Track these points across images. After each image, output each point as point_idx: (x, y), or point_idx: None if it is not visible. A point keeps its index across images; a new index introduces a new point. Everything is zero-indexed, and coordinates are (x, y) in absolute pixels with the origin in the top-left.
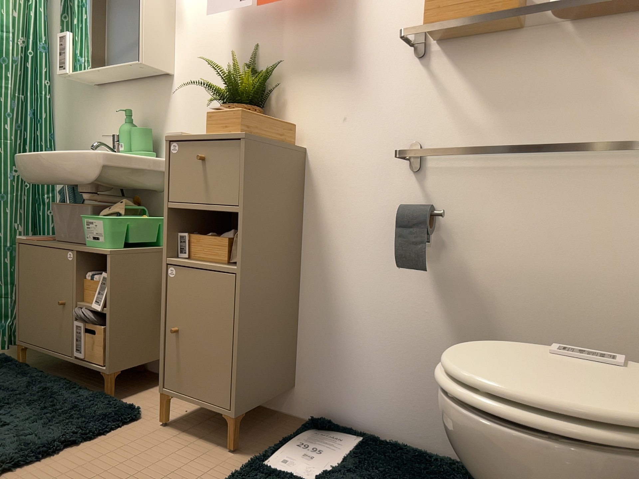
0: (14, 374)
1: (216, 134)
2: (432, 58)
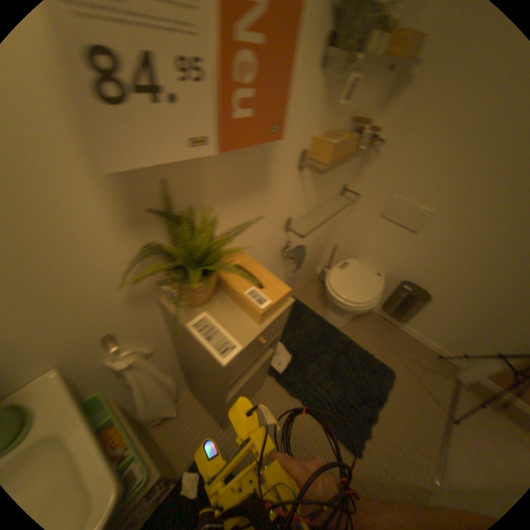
0: None
1: (270, 319)
2: (307, 167)
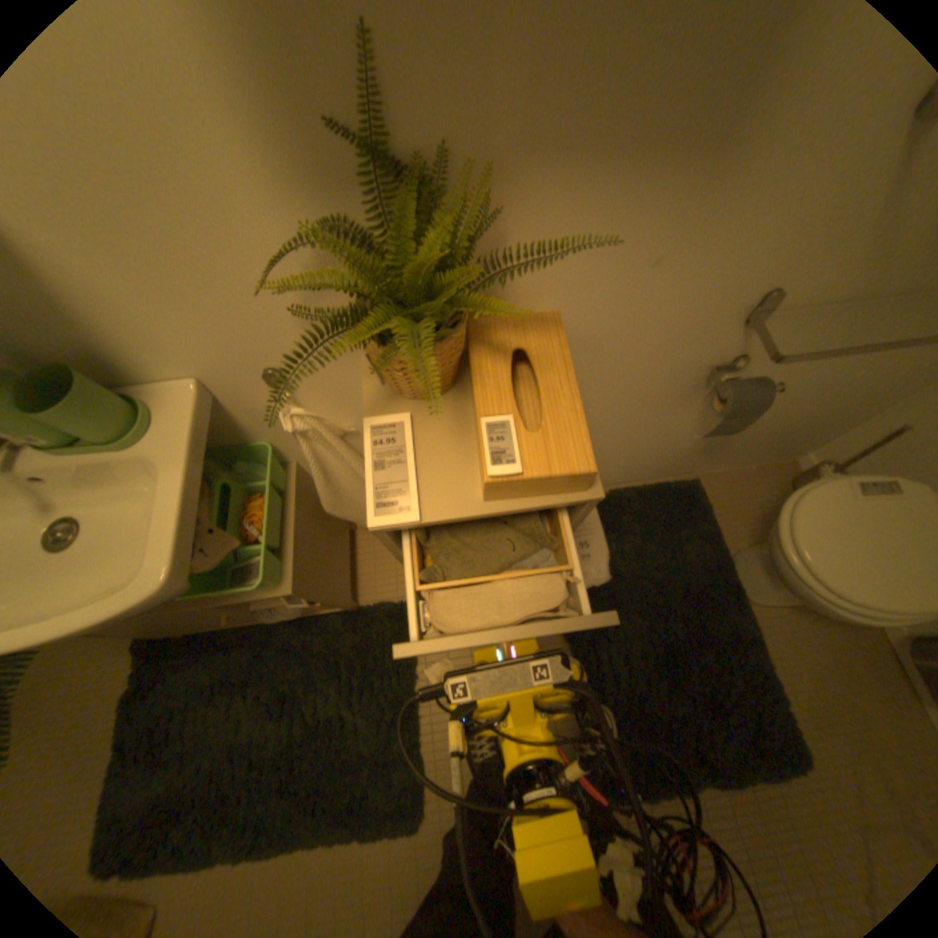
0: (212, 667)
1: (513, 502)
2: None
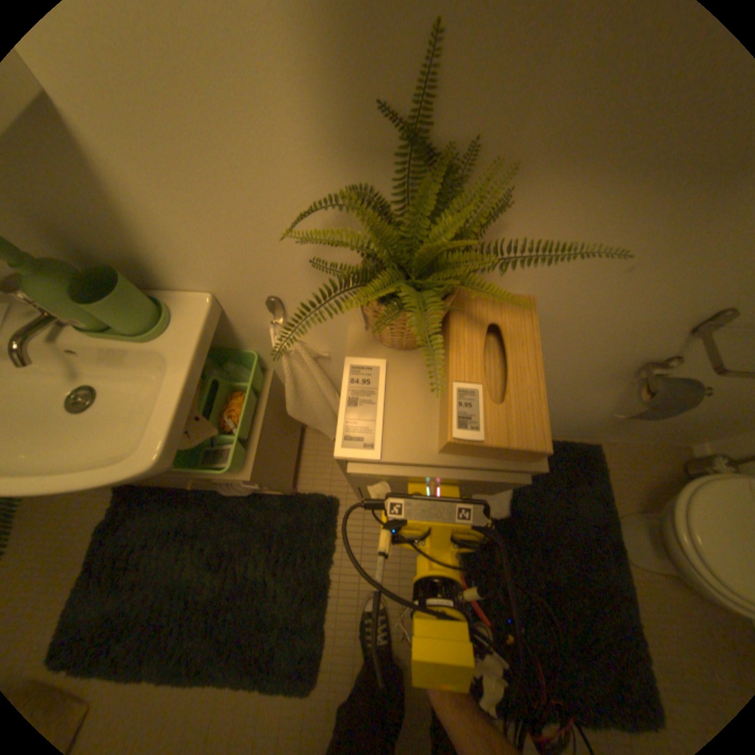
0: (172, 517)
1: (465, 459)
2: None
